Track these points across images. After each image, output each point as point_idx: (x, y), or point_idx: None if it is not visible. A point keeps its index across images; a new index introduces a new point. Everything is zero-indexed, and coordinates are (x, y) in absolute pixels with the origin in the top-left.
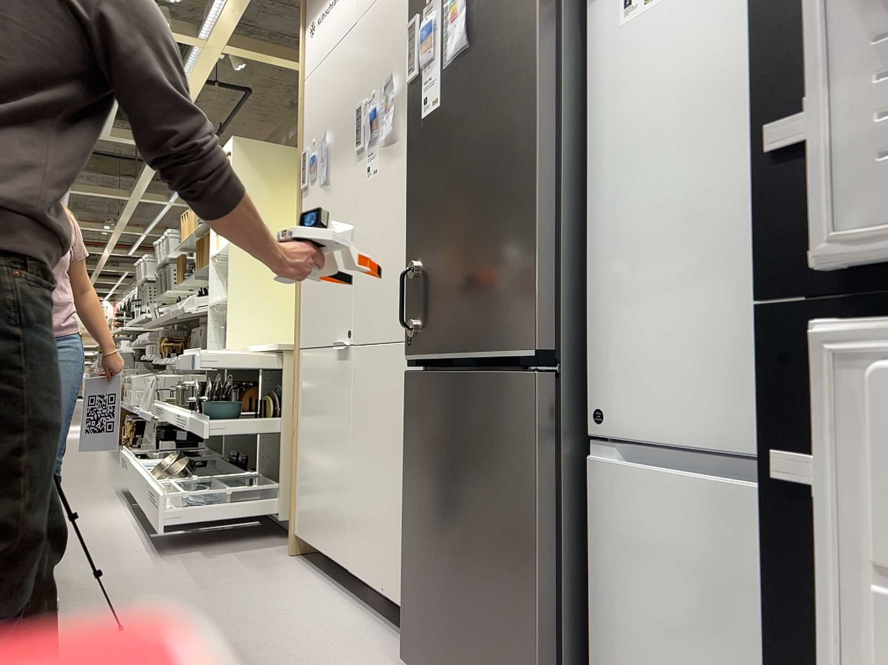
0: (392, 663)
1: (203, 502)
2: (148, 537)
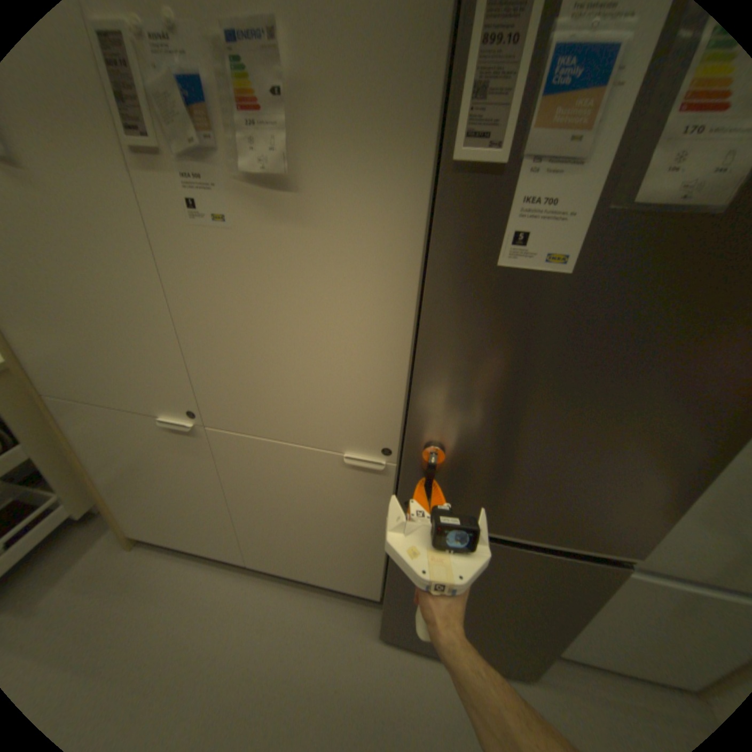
0: (358, 631)
1: None
2: None
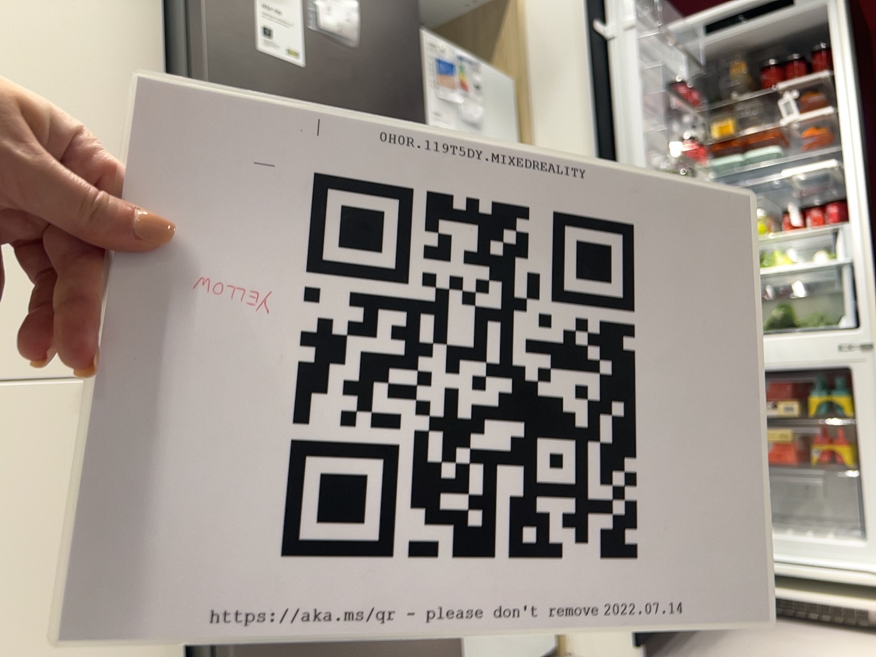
0: None
1: None
2: None
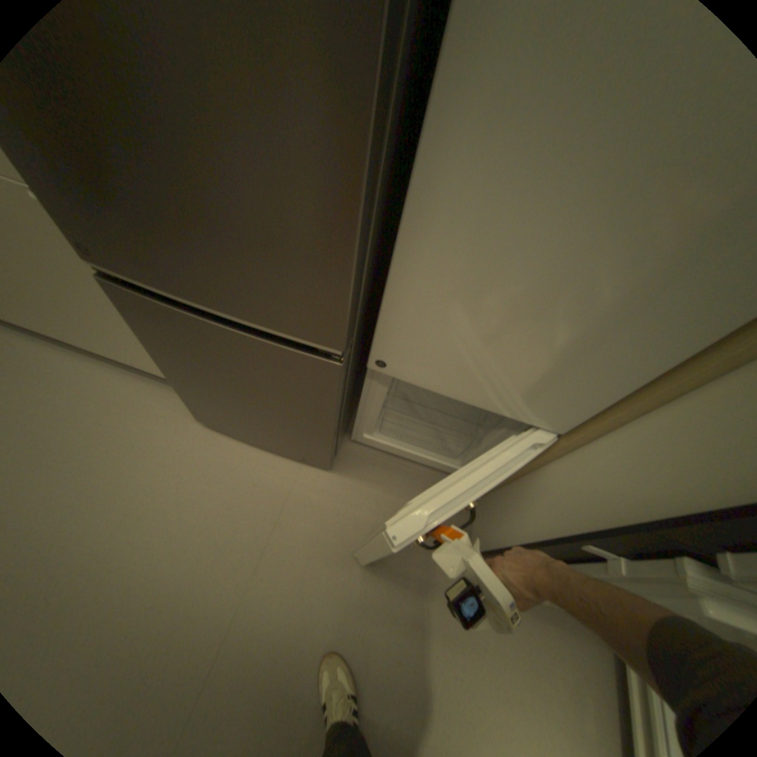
0: (183, 413)
1: None
2: None
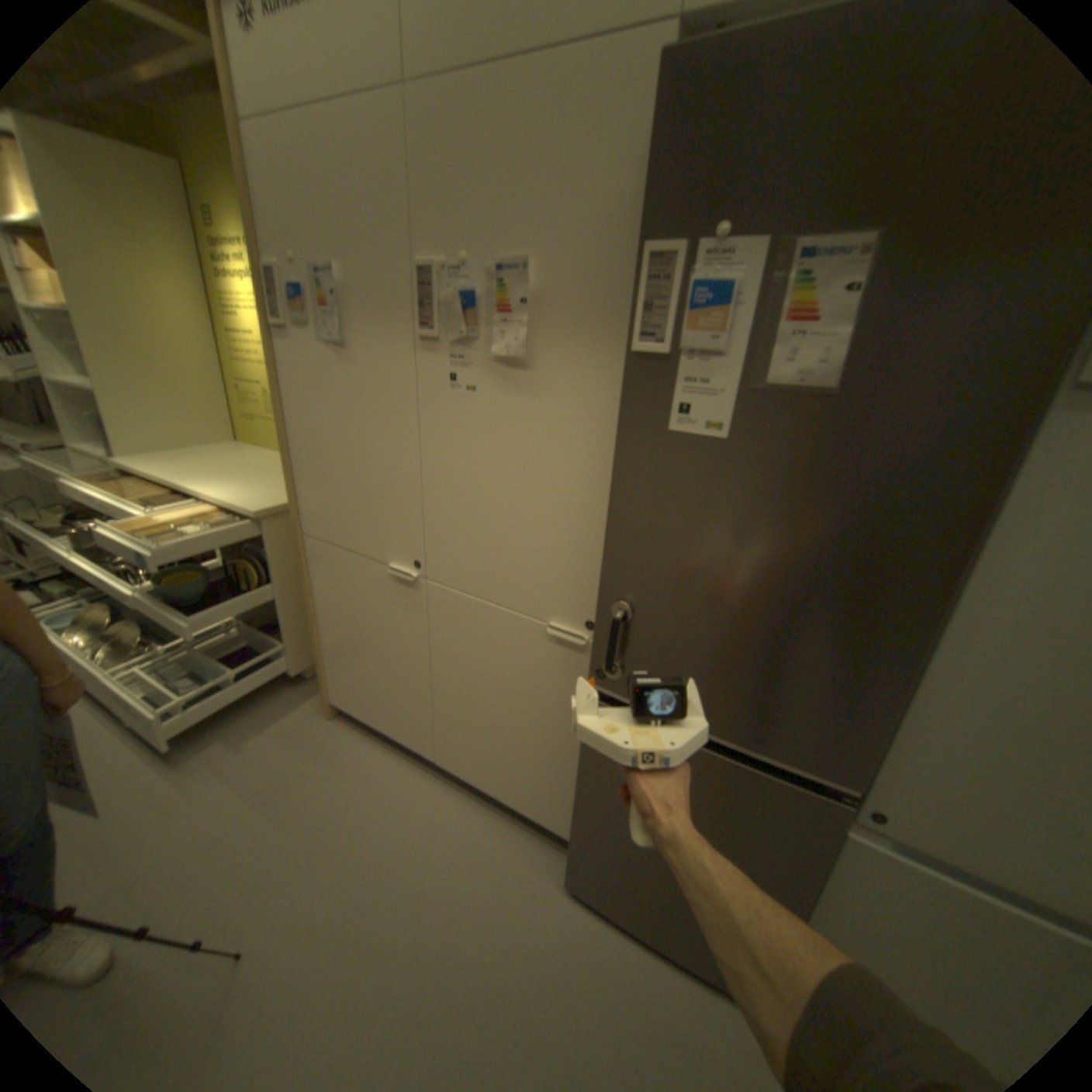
0: (542, 873)
1: (190, 680)
2: (124, 729)
